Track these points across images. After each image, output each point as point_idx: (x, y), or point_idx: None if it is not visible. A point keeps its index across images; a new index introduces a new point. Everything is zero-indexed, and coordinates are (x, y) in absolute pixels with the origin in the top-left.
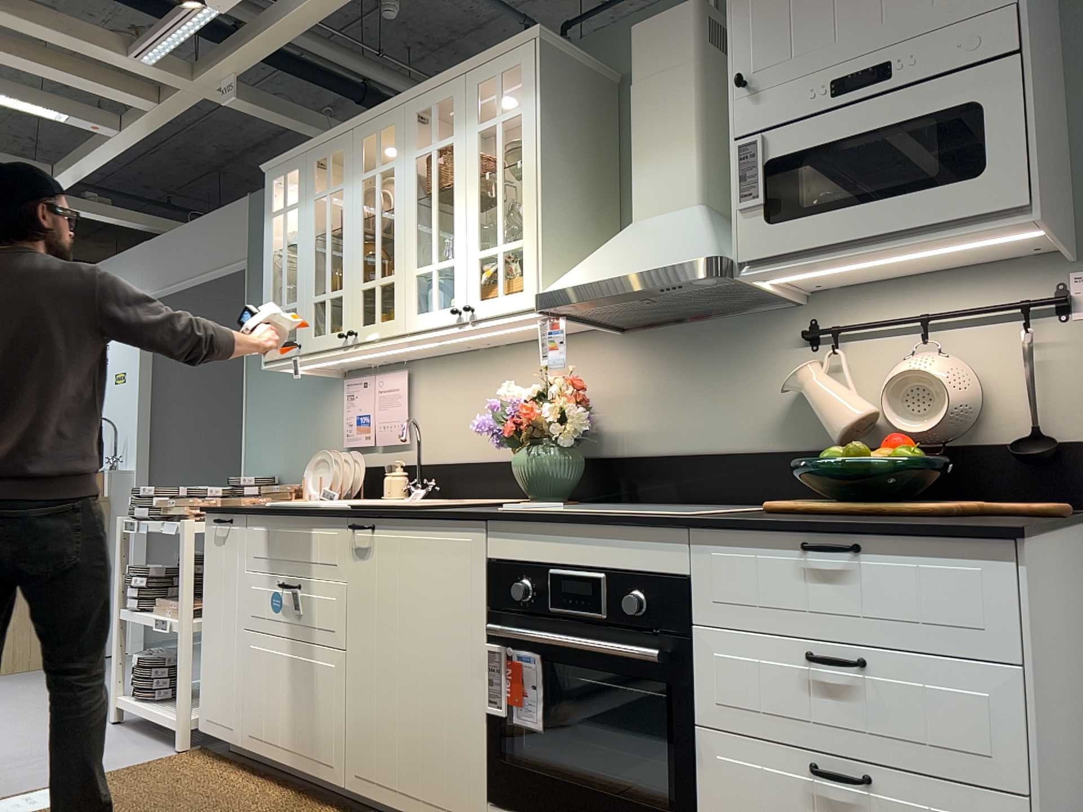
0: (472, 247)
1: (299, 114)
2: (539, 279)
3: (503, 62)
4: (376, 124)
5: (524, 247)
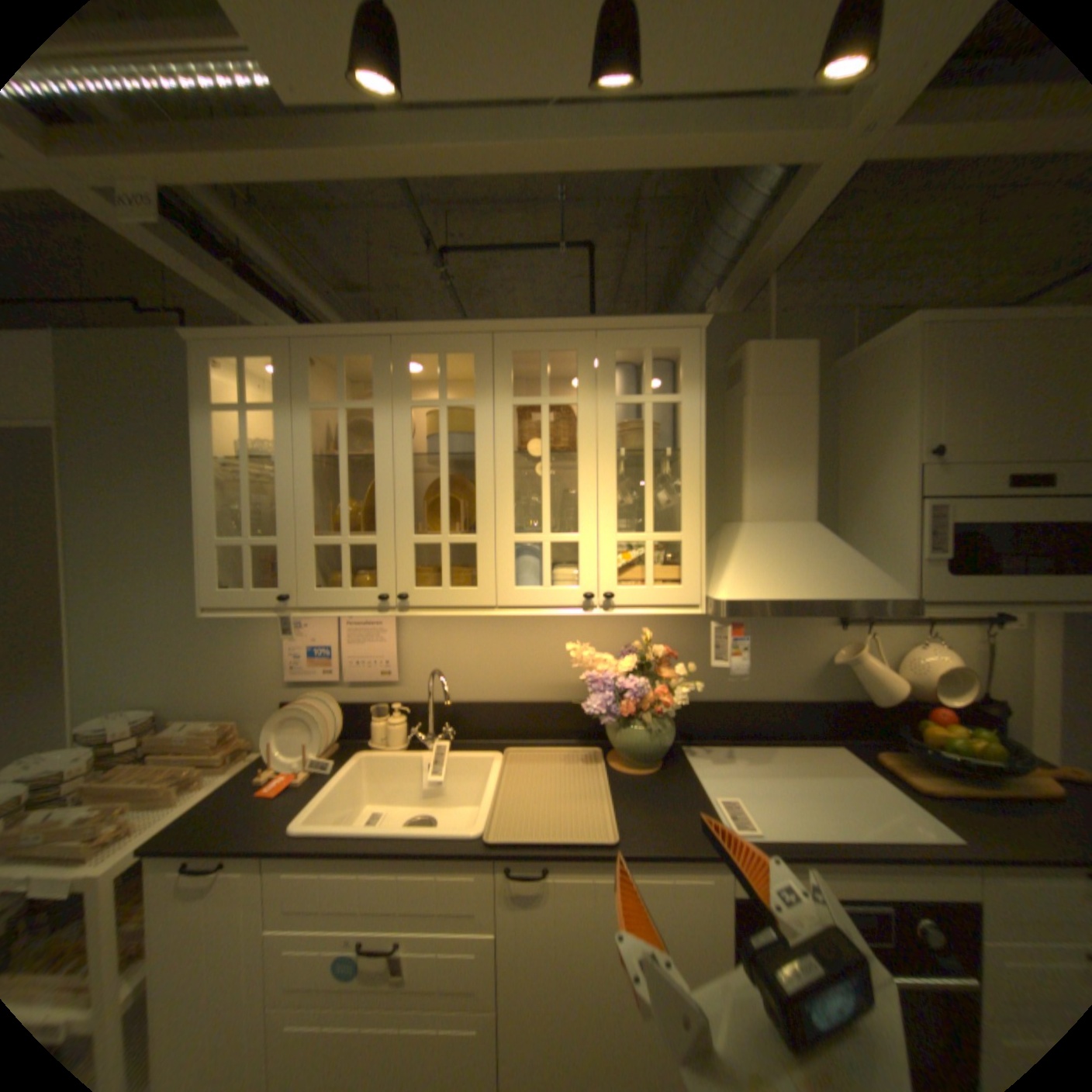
0: (609, 528)
1: (200, 258)
2: (702, 579)
3: (656, 336)
4: (437, 342)
5: (683, 543)
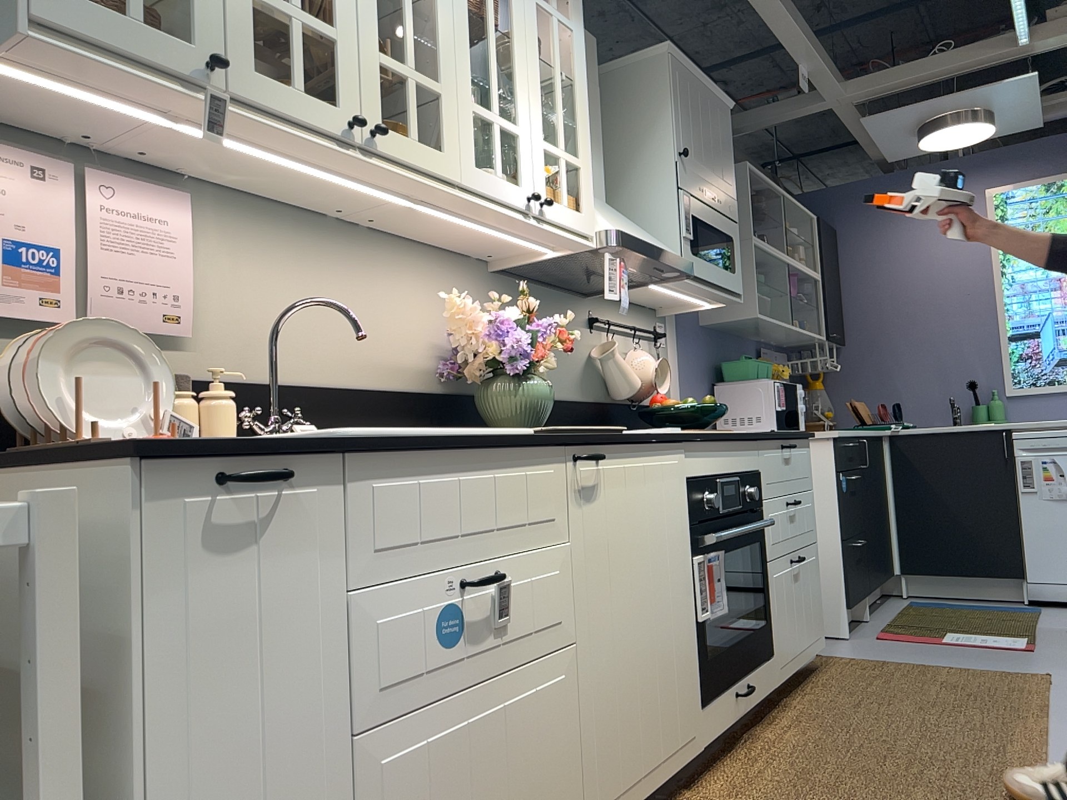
0: (539, 132)
1: None
2: (593, 211)
3: None
4: None
5: (583, 171)
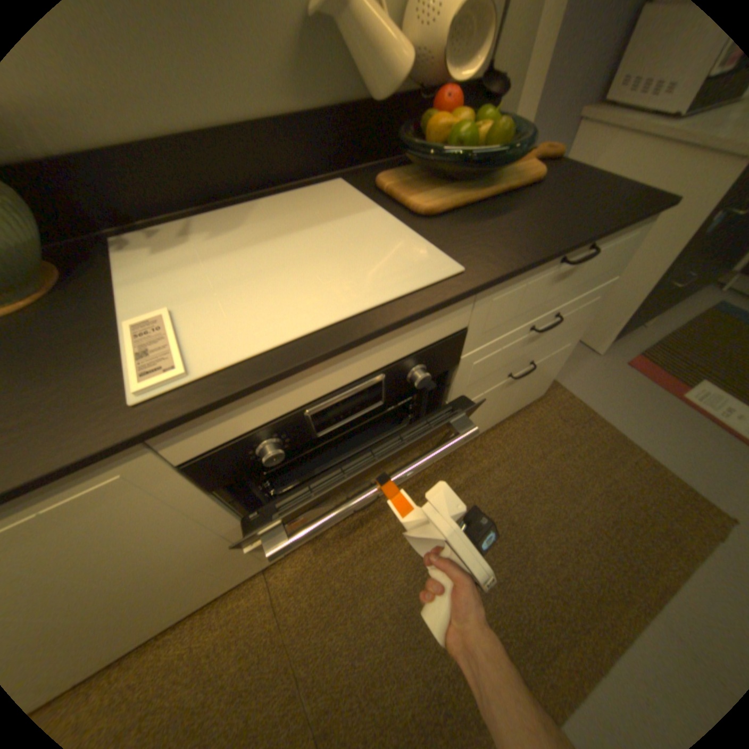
0: None
1: None
2: None
3: None
4: None
5: None
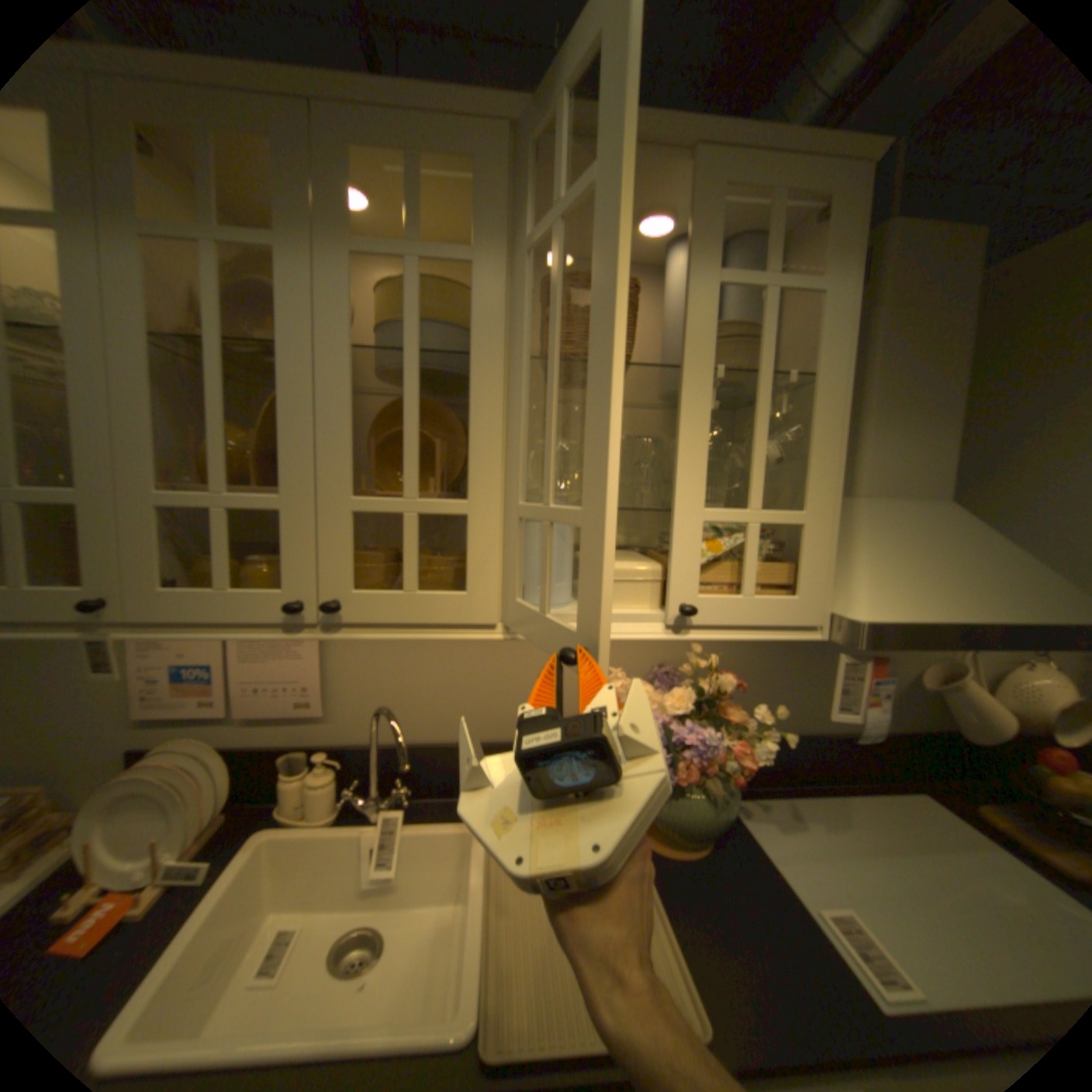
0: (693, 497)
1: None
2: (828, 584)
3: (798, 164)
4: (401, 119)
5: (807, 527)
